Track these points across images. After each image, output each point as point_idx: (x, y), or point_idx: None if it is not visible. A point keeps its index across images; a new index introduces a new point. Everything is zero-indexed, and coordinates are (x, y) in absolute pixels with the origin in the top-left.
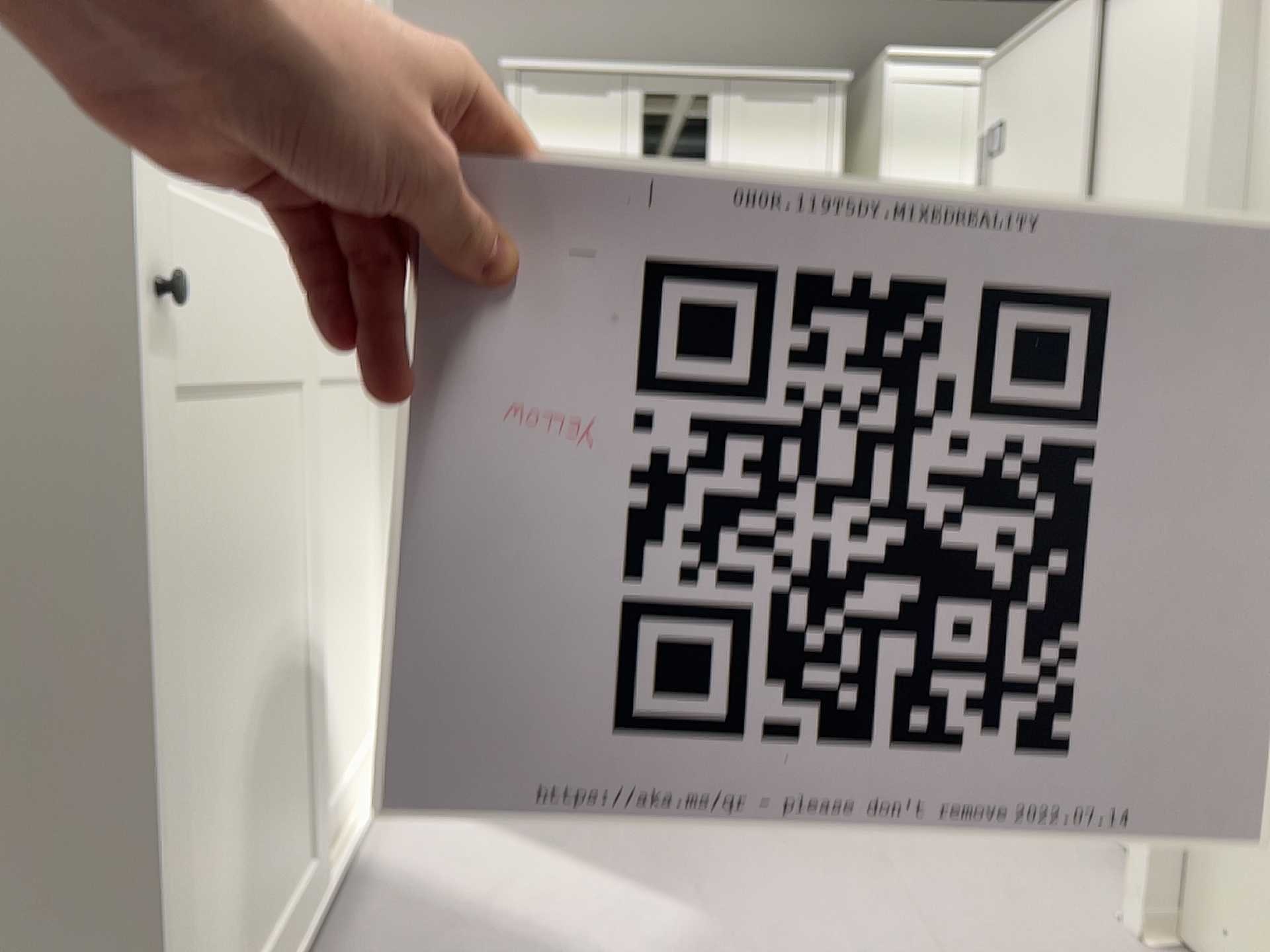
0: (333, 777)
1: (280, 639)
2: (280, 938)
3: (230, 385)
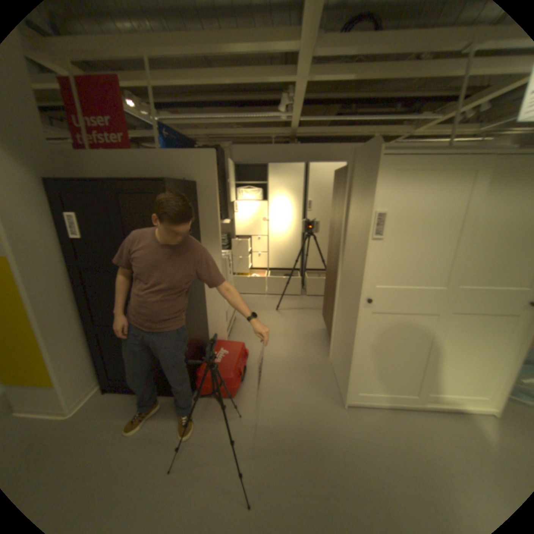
0: (455, 392)
1: (420, 355)
2: (402, 398)
3: (404, 312)
